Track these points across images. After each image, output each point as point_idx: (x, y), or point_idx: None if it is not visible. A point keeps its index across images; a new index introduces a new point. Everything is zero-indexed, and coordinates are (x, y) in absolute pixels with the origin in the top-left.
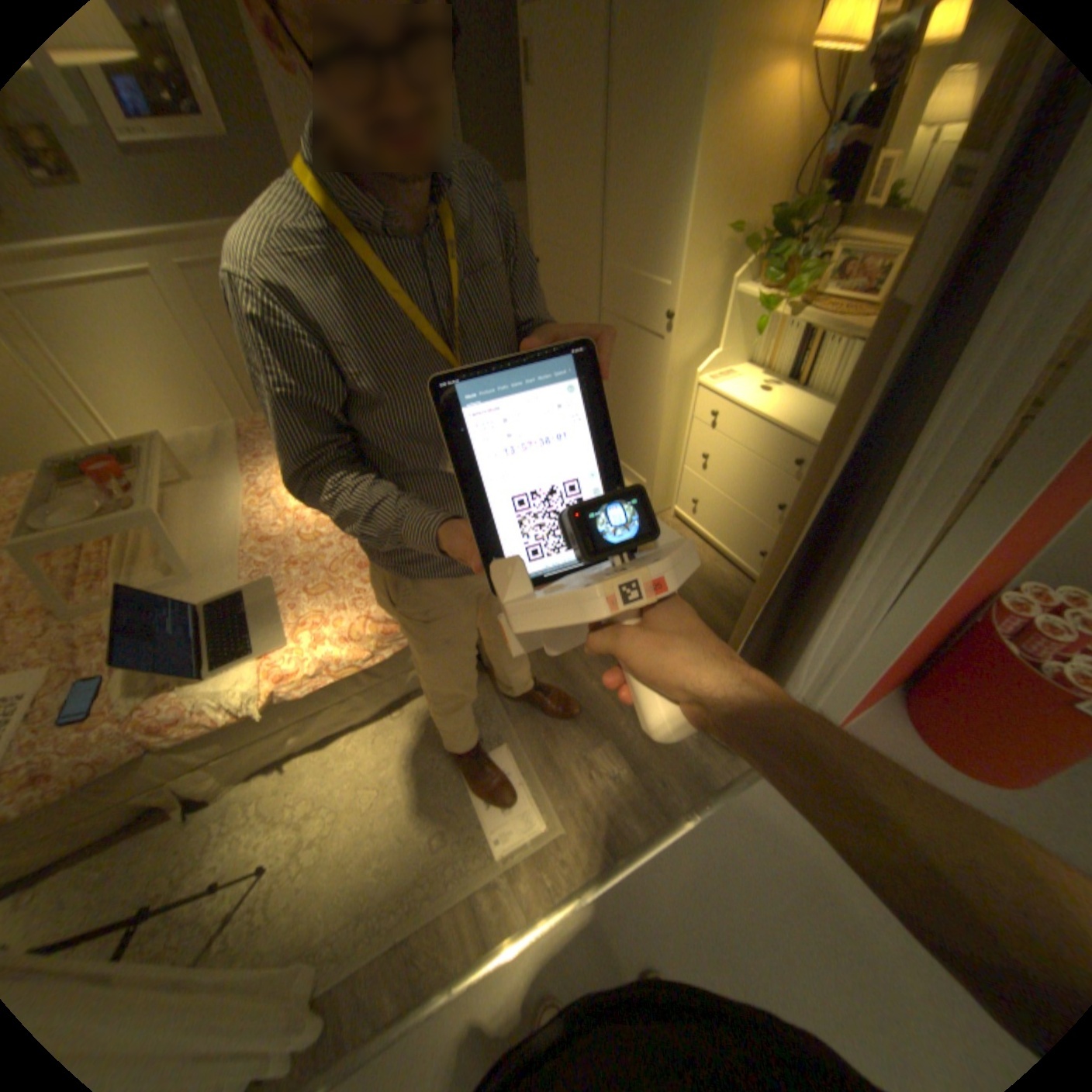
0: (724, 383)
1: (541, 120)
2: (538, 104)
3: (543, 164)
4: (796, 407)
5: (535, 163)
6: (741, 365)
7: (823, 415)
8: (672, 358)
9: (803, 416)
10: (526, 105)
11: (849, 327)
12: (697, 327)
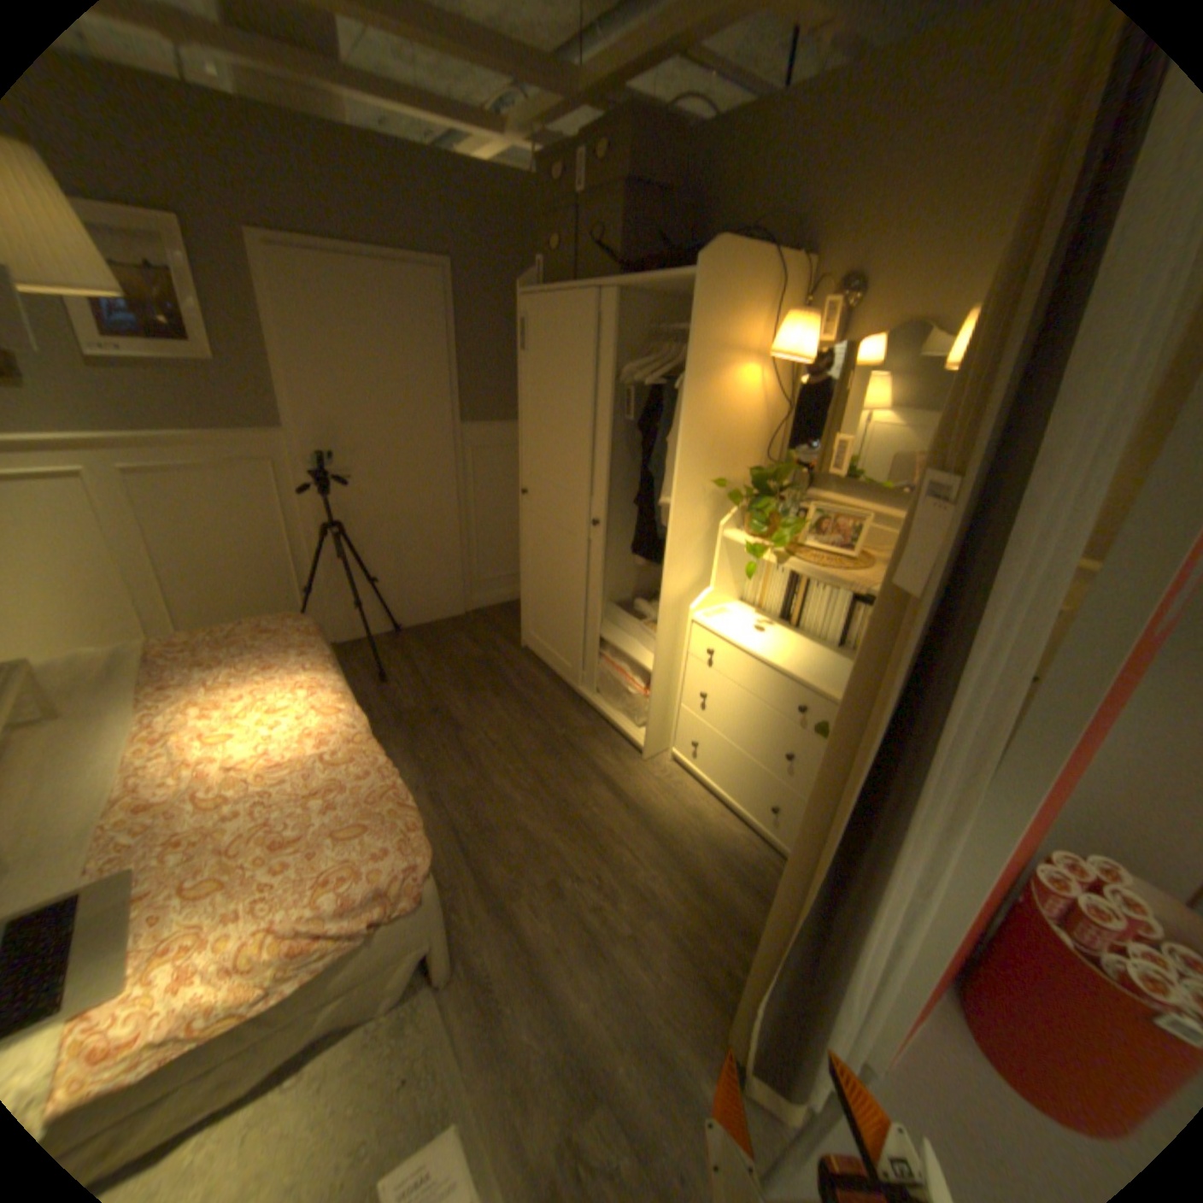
0: (718, 622)
1: (535, 378)
2: (533, 366)
3: (535, 411)
4: (792, 649)
5: (527, 410)
6: (732, 603)
7: (820, 660)
8: (664, 595)
9: (801, 660)
10: (521, 364)
11: (833, 577)
12: (688, 567)
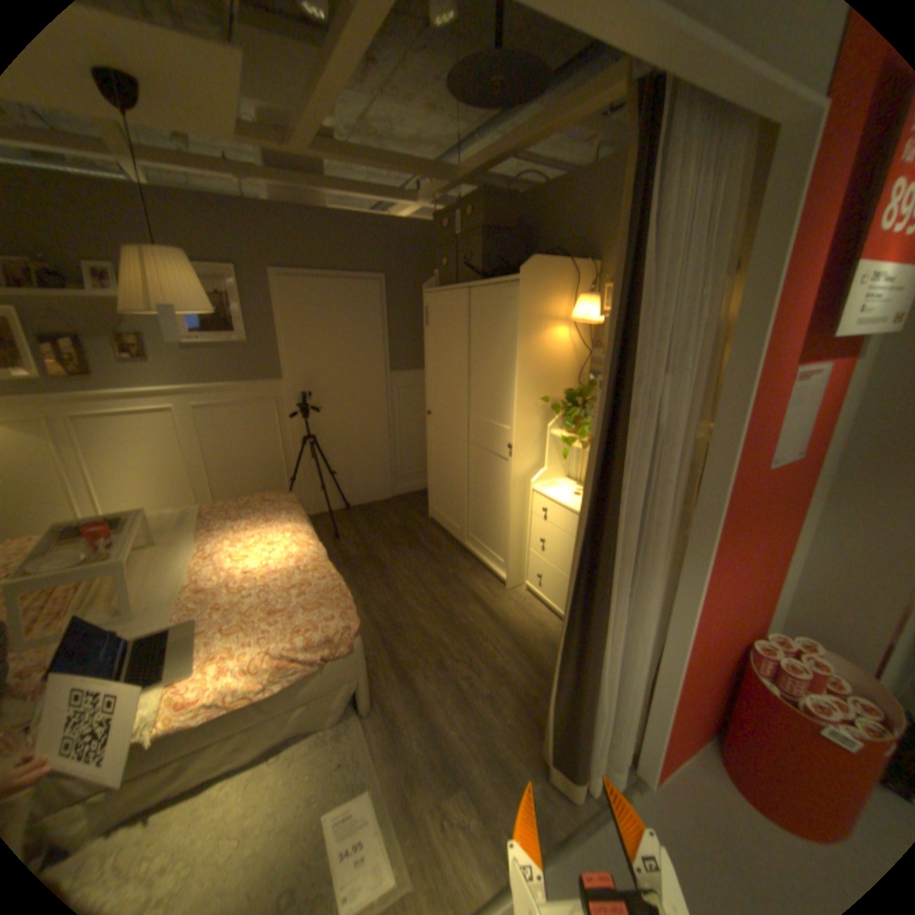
0: (550, 489)
1: (435, 341)
2: (433, 334)
3: (435, 362)
4: None
5: (430, 361)
6: (562, 478)
7: None
8: (513, 472)
9: None
10: (426, 333)
11: None
12: (529, 454)
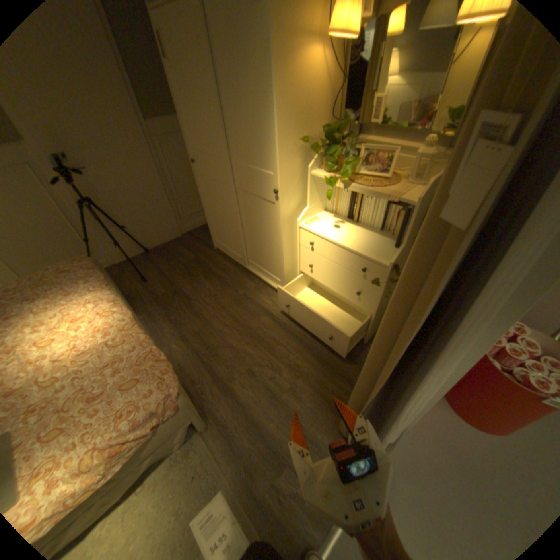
0: (314, 226)
1: (179, 80)
2: (175, 71)
3: (185, 106)
4: (356, 236)
5: (180, 105)
6: (321, 213)
7: (372, 240)
8: (282, 215)
9: (361, 242)
10: (167, 71)
11: (377, 191)
12: (293, 196)
